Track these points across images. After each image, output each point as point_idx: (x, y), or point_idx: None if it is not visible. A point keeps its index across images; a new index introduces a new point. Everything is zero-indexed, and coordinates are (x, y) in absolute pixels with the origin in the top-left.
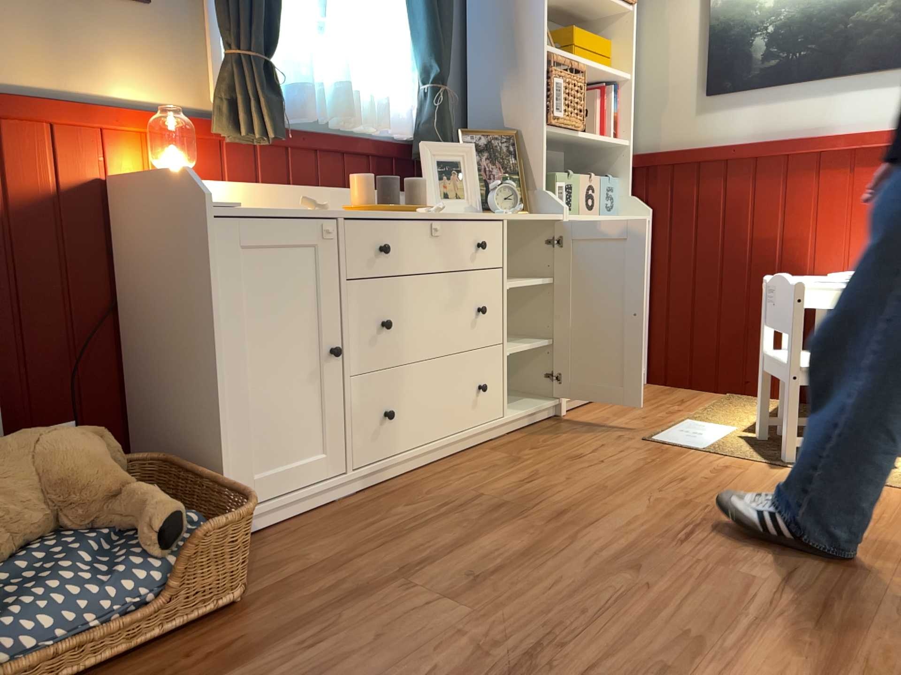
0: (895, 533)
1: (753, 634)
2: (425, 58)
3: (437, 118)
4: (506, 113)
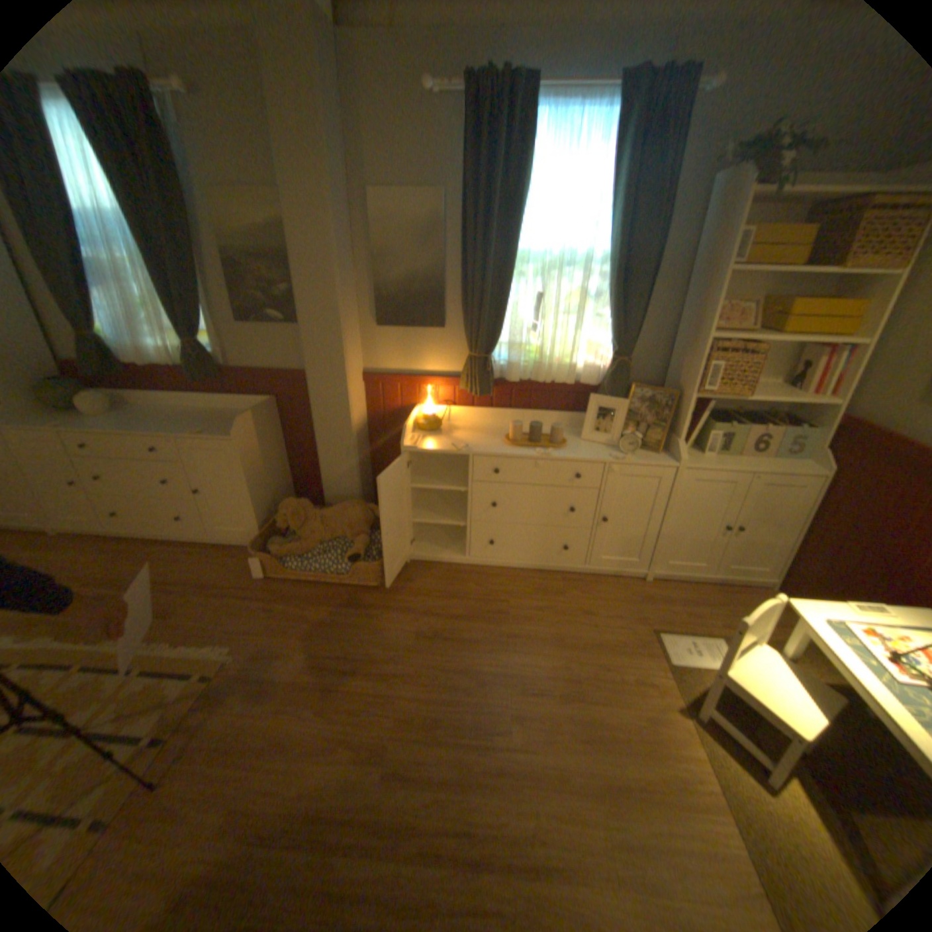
0: (634, 808)
1: (456, 749)
2: (611, 339)
3: (609, 379)
4: (682, 374)
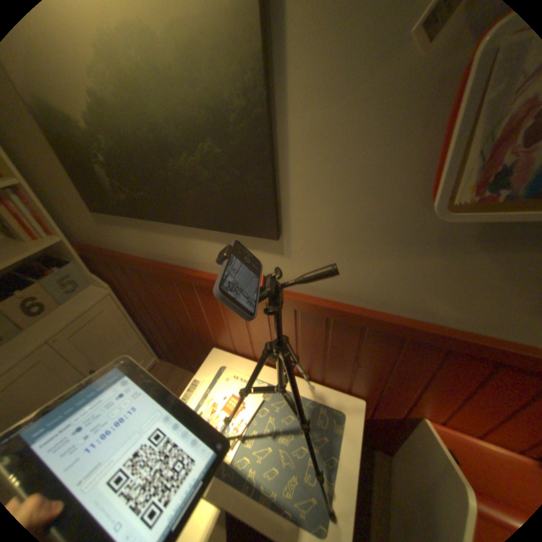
0: None
1: None
2: None
3: None
4: None
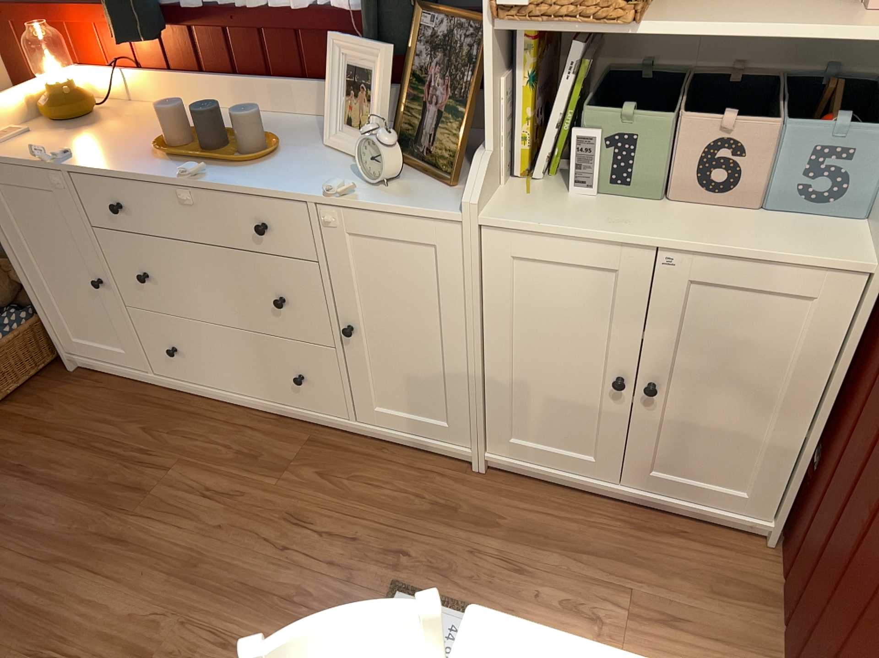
0: None
1: None
2: None
3: None
4: None
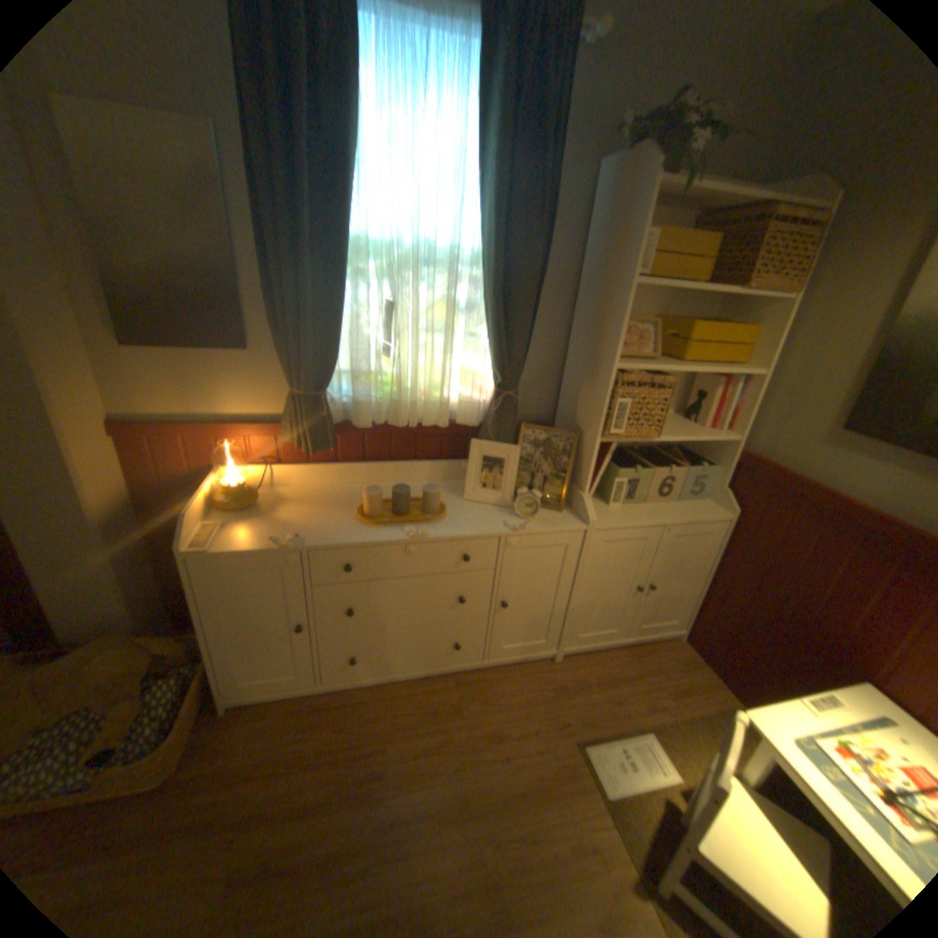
0: None
1: None
2: (493, 366)
3: (494, 419)
4: (579, 410)
